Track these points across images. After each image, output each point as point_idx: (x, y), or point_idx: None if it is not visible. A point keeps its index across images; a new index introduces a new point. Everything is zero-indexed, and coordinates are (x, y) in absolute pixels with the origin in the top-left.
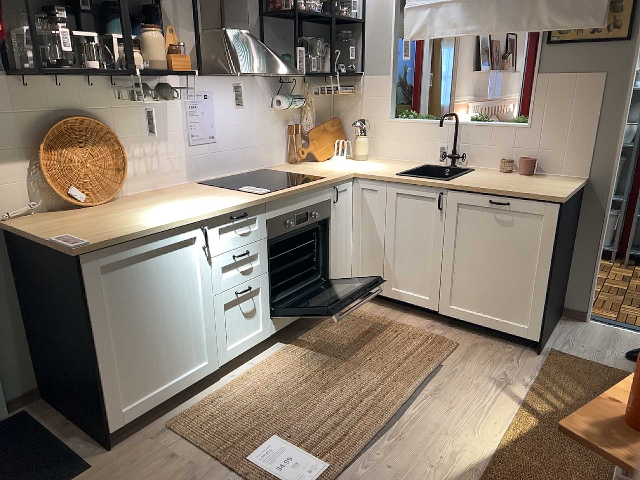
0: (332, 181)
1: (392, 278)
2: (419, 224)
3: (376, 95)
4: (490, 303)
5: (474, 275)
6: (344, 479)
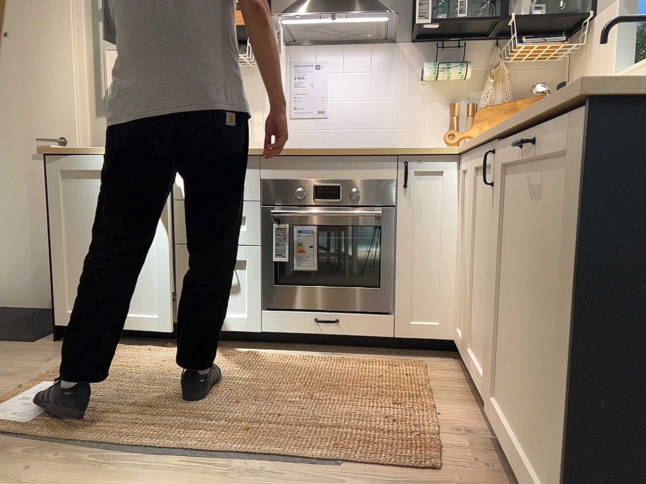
0: (396, 152)
1: (471, 330)
2: (488, 225)
3: (602, 43)
4: (527, 411)
5: (516, 335)
6: (3, 448)
